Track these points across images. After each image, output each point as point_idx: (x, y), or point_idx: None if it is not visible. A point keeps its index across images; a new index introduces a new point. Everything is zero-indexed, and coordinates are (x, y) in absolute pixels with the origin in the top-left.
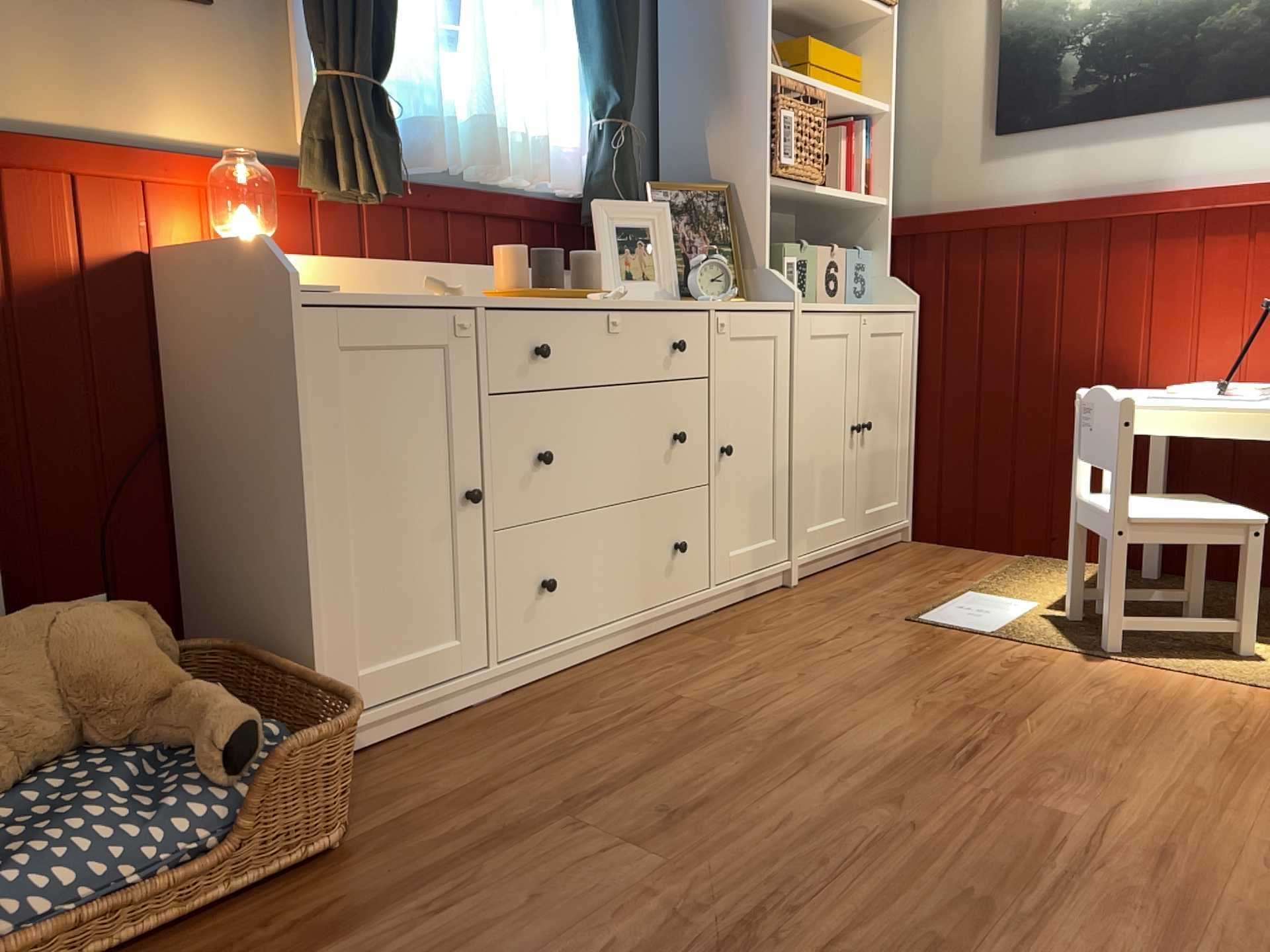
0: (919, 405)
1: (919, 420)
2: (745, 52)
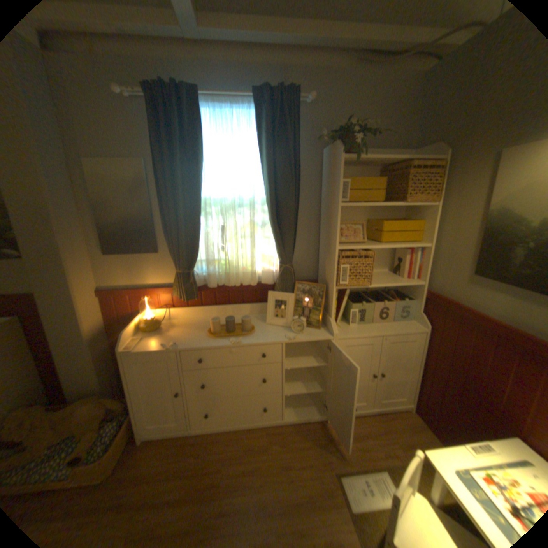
0: (426, 369)
1: (425, 374)
2: (332, 241)
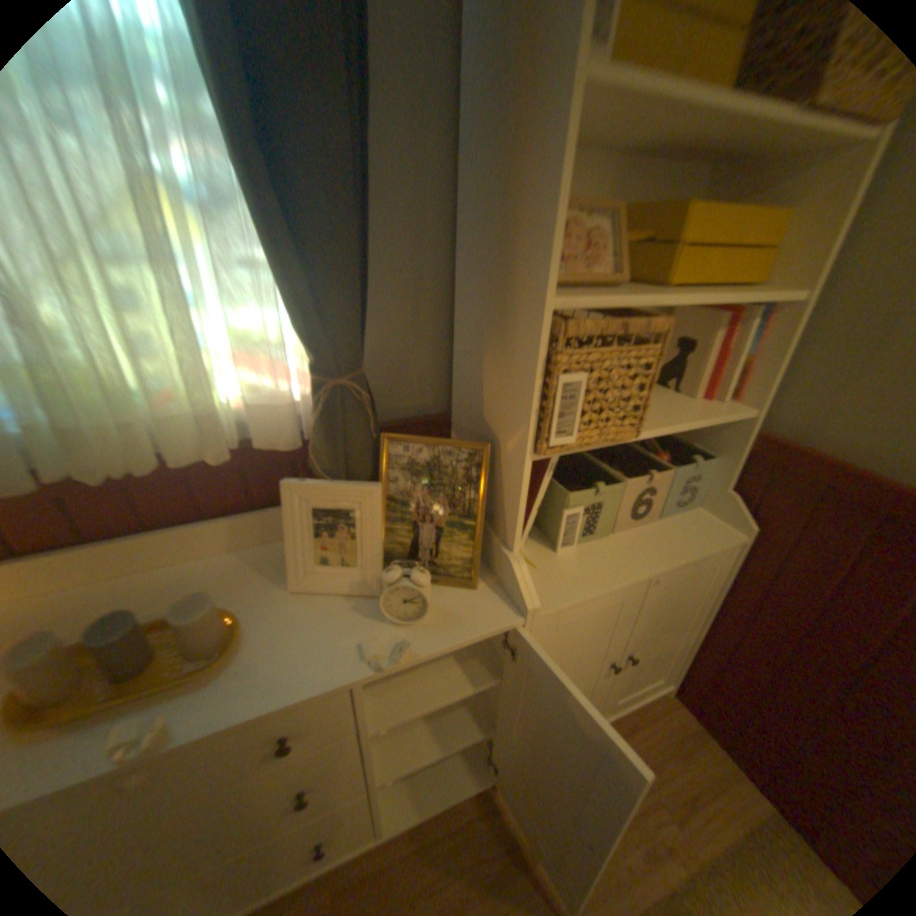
0: (720, 618)
1: (715, 629)
2: (527, 270)
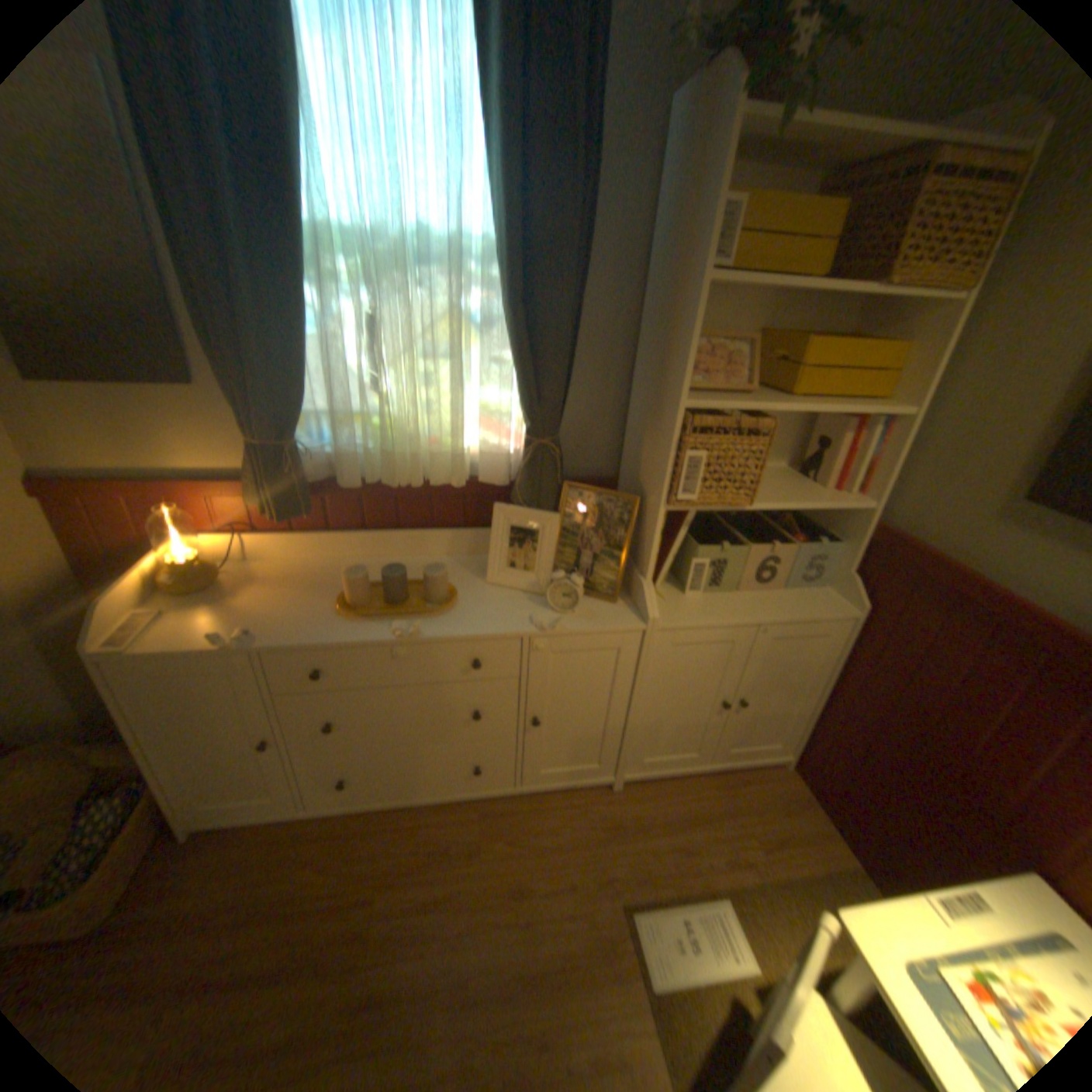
0: (836, 690)
1: (831, 701)
2: (672, 382)
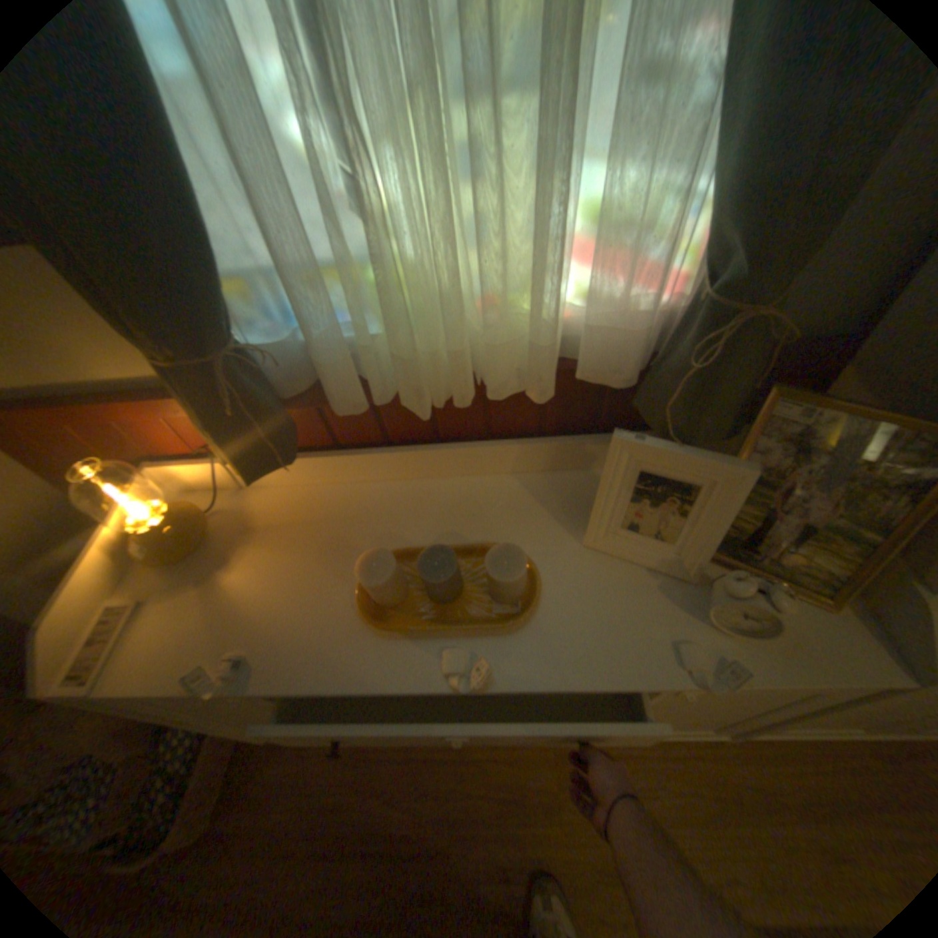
0: None
1: None
2: None
